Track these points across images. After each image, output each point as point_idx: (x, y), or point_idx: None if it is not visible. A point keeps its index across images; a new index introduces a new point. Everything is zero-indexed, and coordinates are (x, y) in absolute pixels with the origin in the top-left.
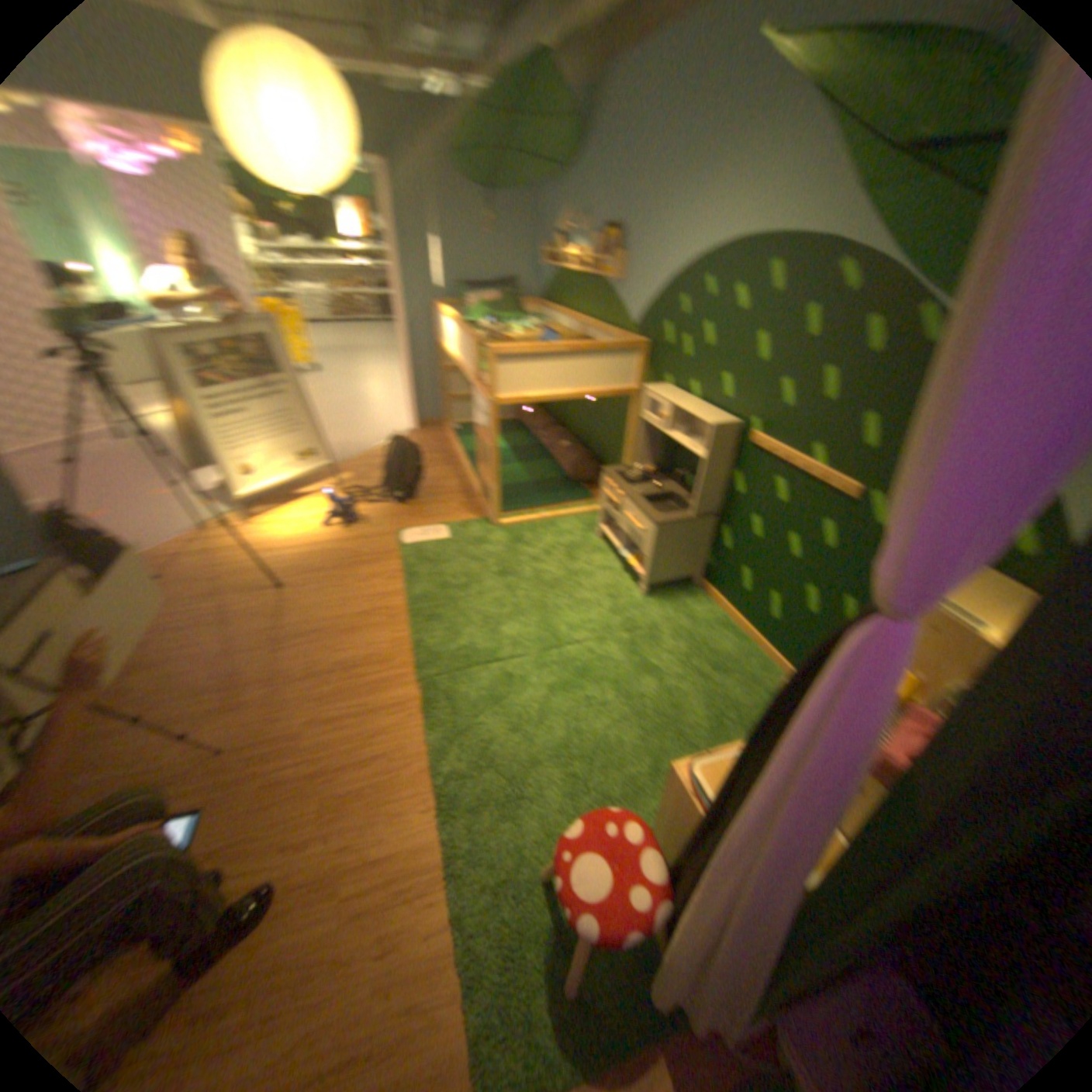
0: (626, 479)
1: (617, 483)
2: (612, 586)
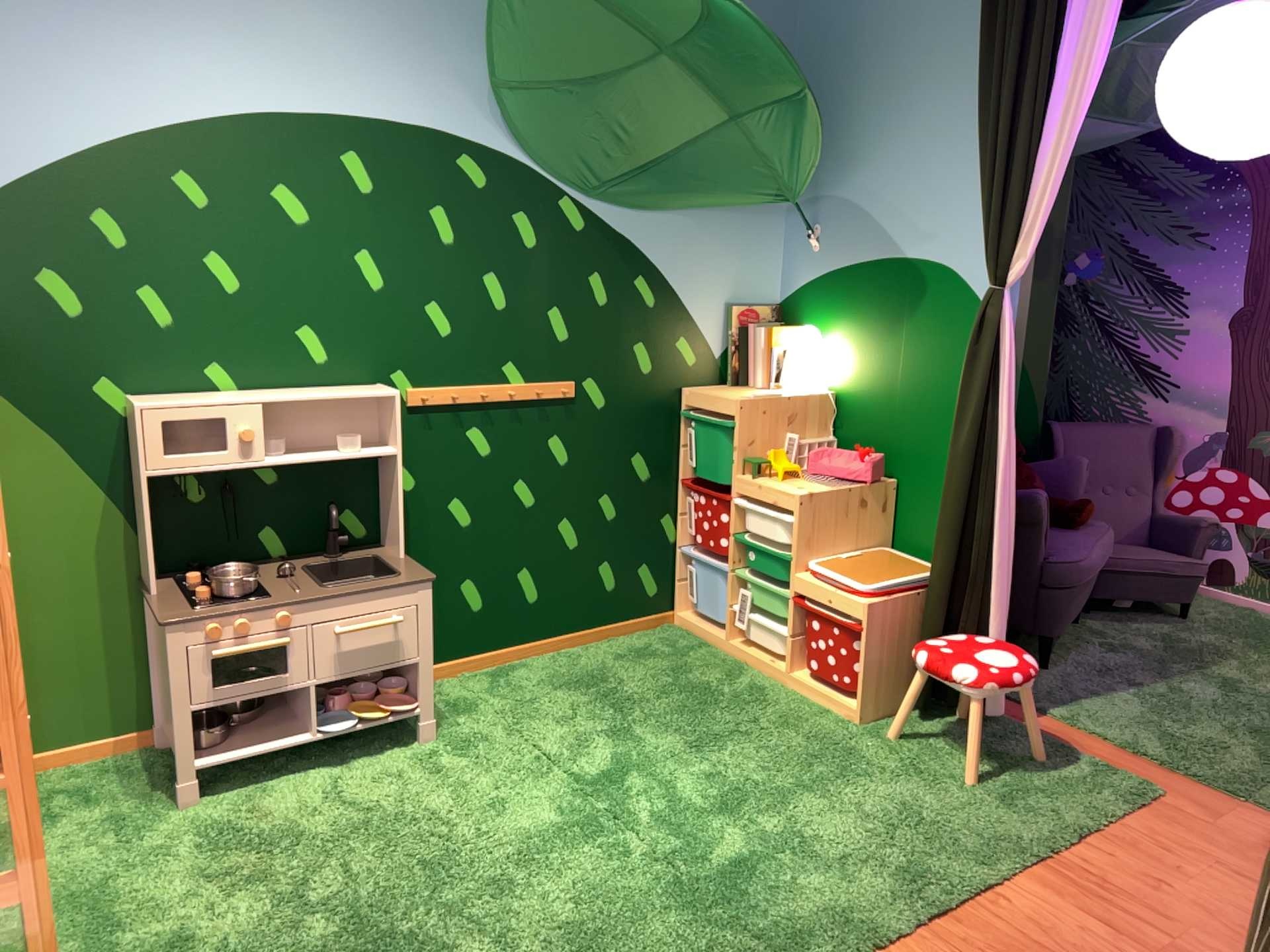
0: (246, 591)
1: (249, 605)
2: (396, 773)
